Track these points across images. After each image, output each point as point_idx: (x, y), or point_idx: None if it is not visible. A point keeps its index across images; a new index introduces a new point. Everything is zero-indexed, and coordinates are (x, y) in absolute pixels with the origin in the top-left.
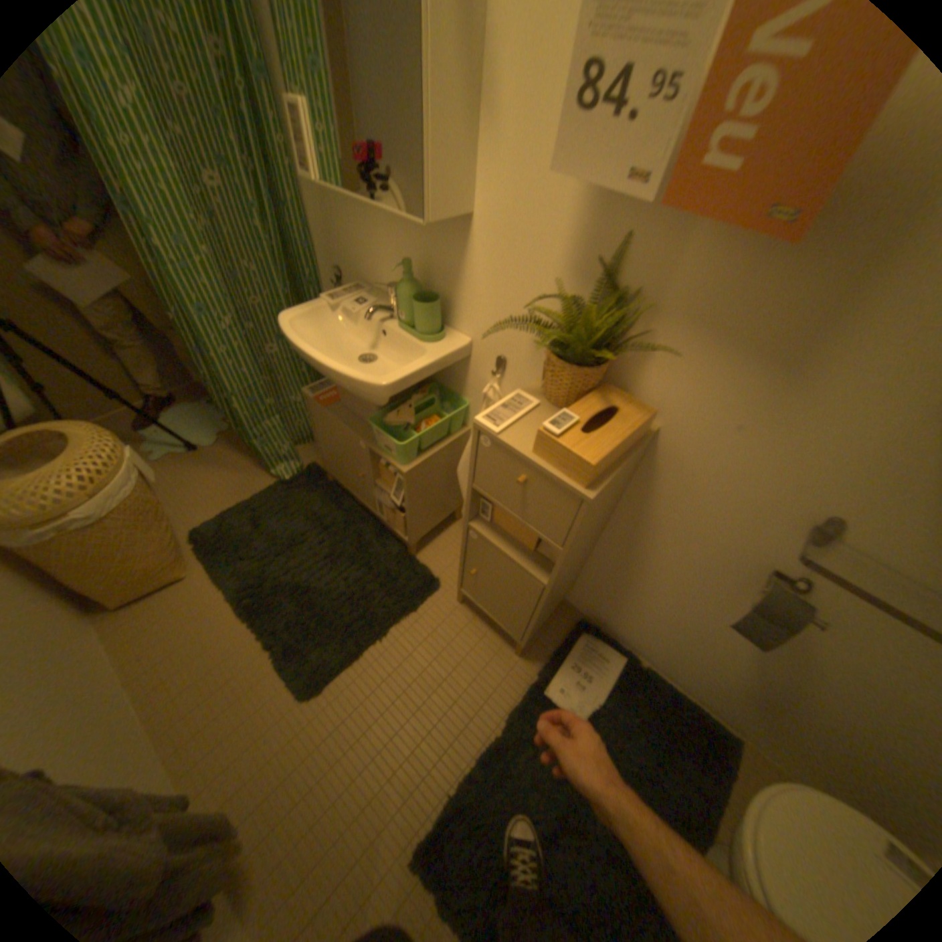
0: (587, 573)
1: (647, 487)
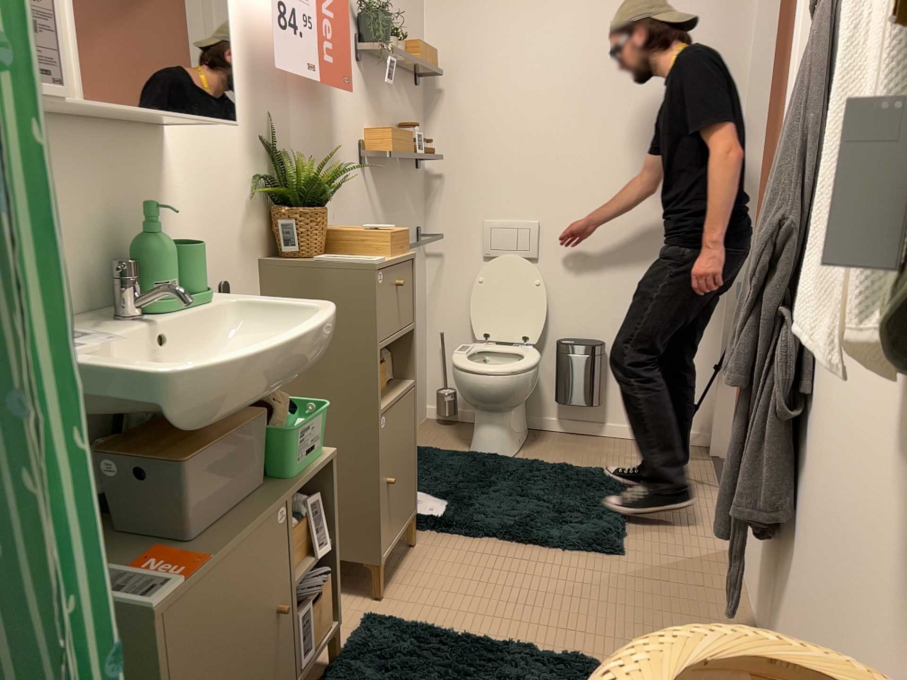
0: None
1: None
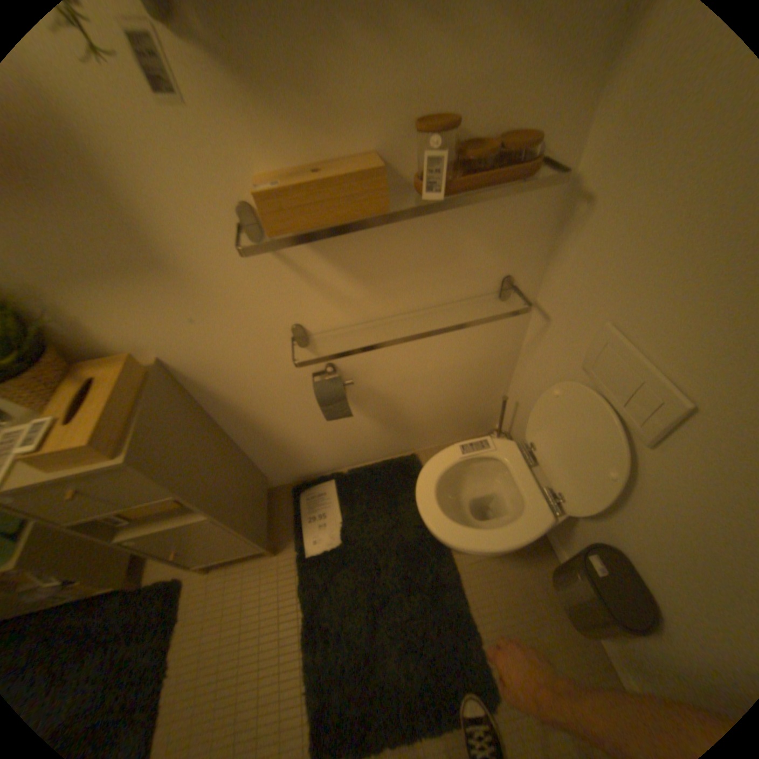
0: (258, 464)
1: (205, 394)
